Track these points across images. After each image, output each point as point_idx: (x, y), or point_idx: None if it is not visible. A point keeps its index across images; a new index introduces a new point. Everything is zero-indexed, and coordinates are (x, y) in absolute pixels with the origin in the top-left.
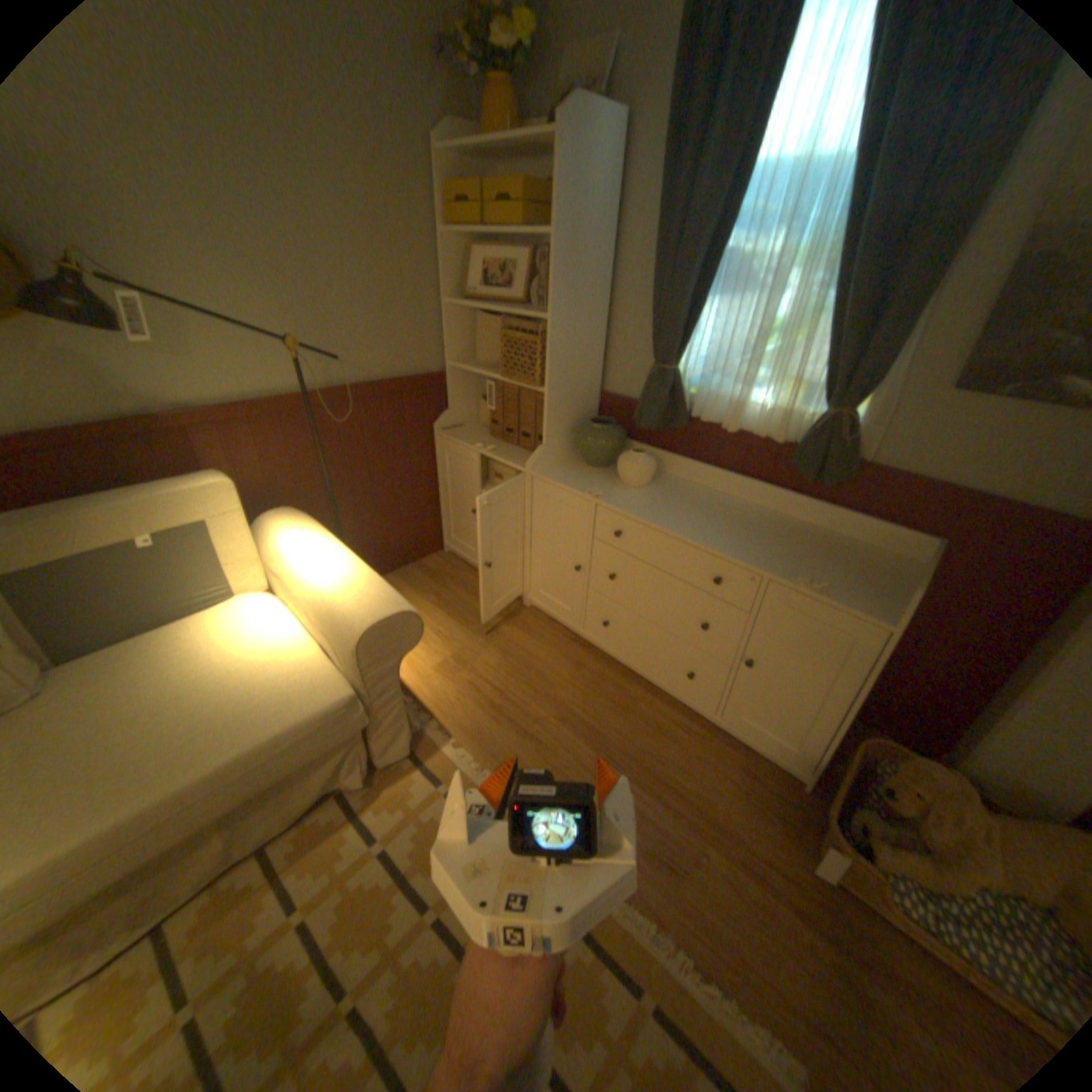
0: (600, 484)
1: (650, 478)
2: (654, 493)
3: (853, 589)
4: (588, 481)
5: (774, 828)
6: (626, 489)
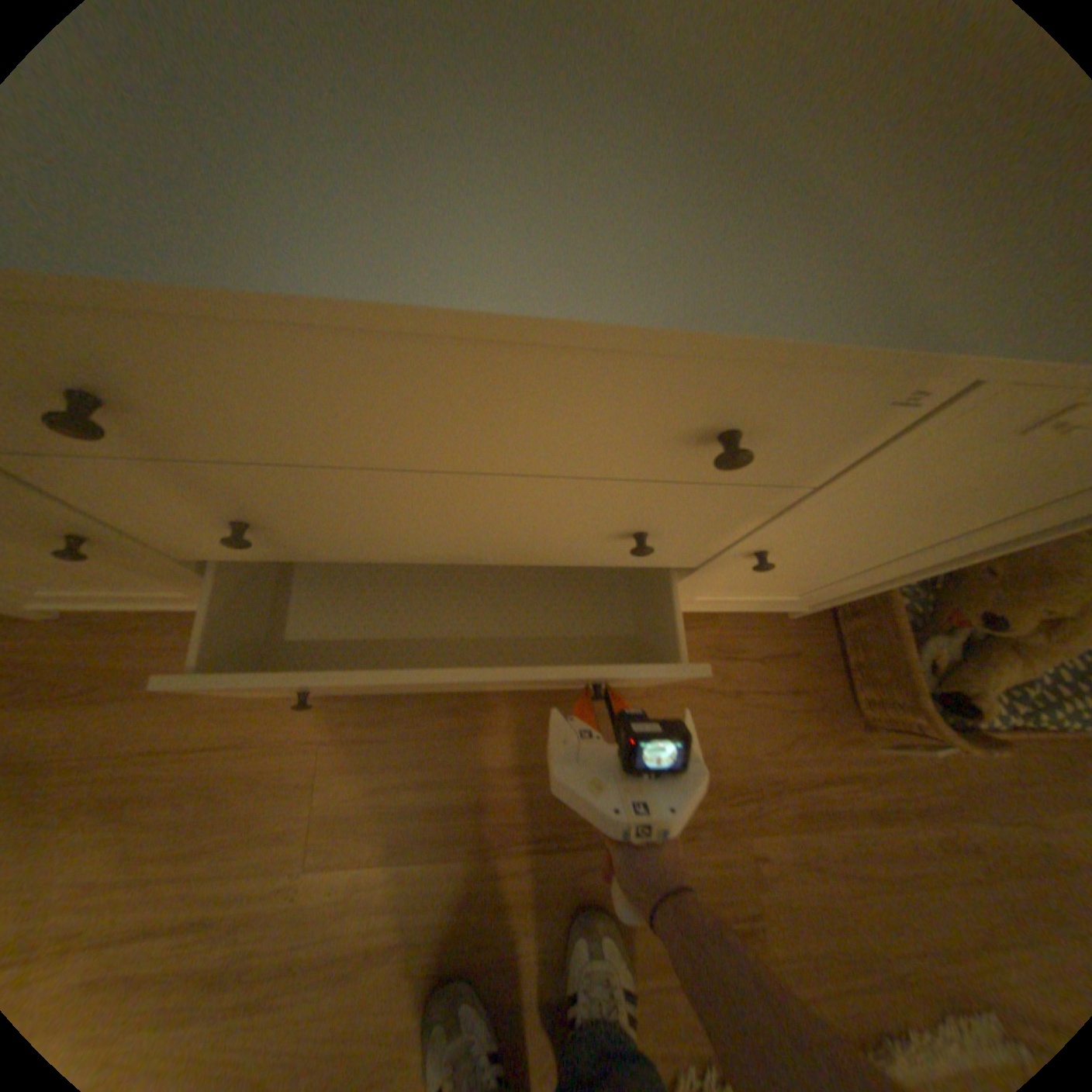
0: None
1: None
2: None
3: None
4: None
5: (796, 719)
6: None
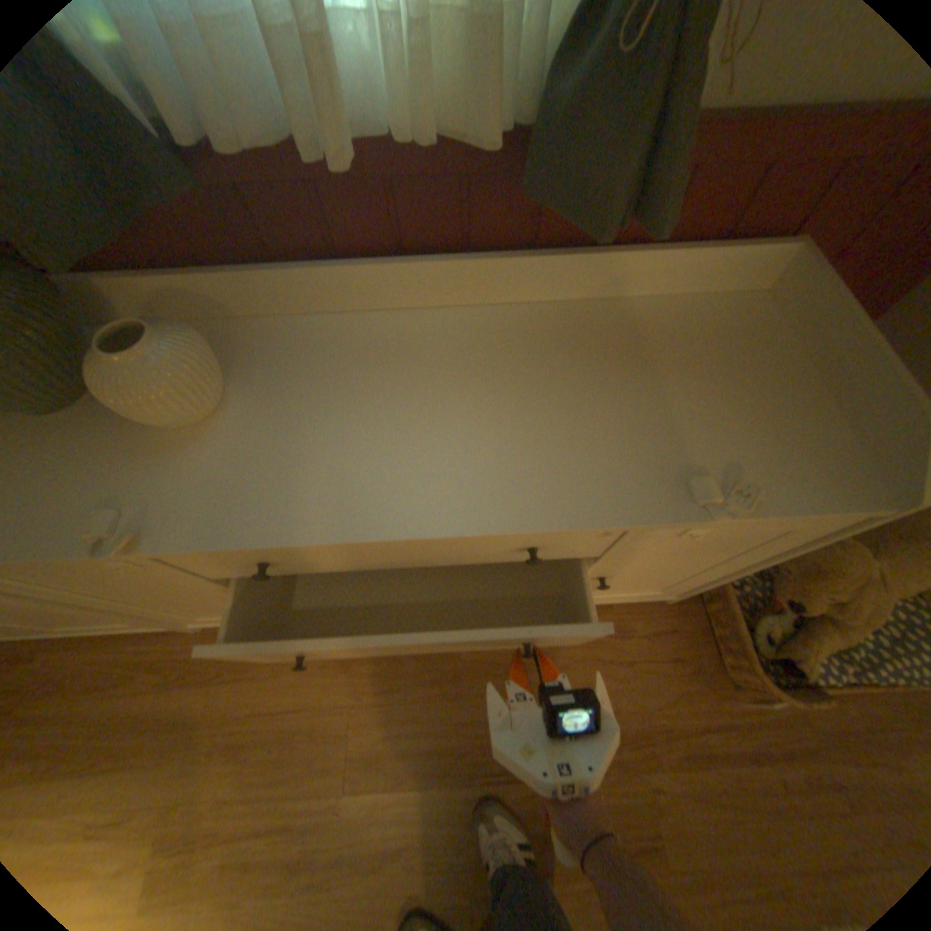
0: (105, 473)
1: (220, 377)
2: (259, 411)
3: (774, 449)
4: (67, 485)
5: (677, 681)
6: (186, 445)
